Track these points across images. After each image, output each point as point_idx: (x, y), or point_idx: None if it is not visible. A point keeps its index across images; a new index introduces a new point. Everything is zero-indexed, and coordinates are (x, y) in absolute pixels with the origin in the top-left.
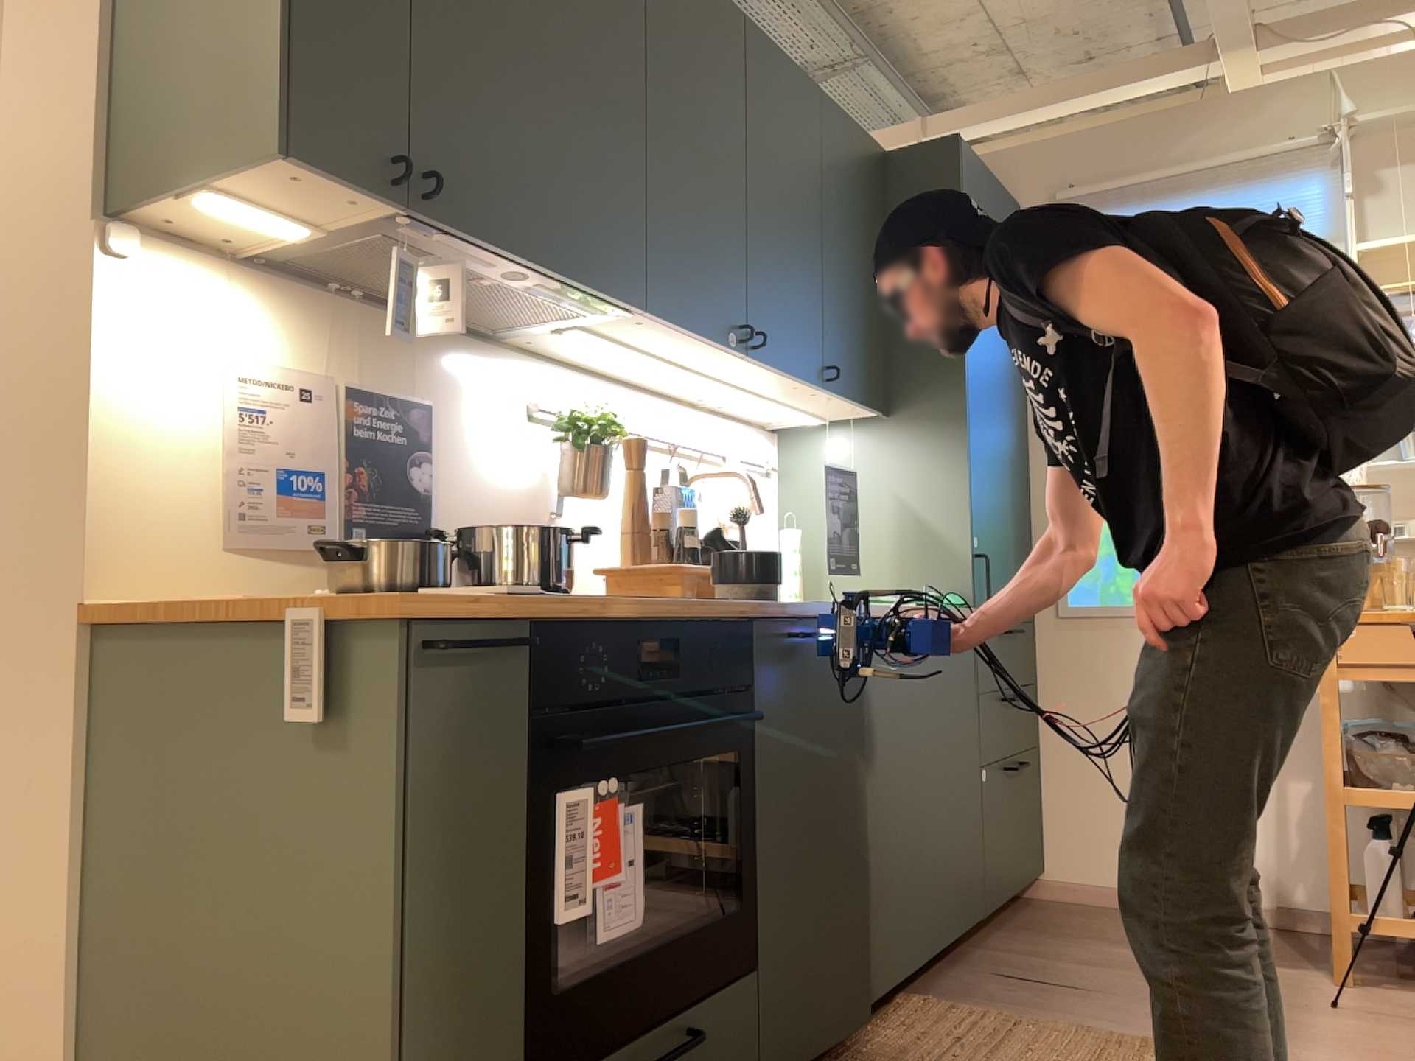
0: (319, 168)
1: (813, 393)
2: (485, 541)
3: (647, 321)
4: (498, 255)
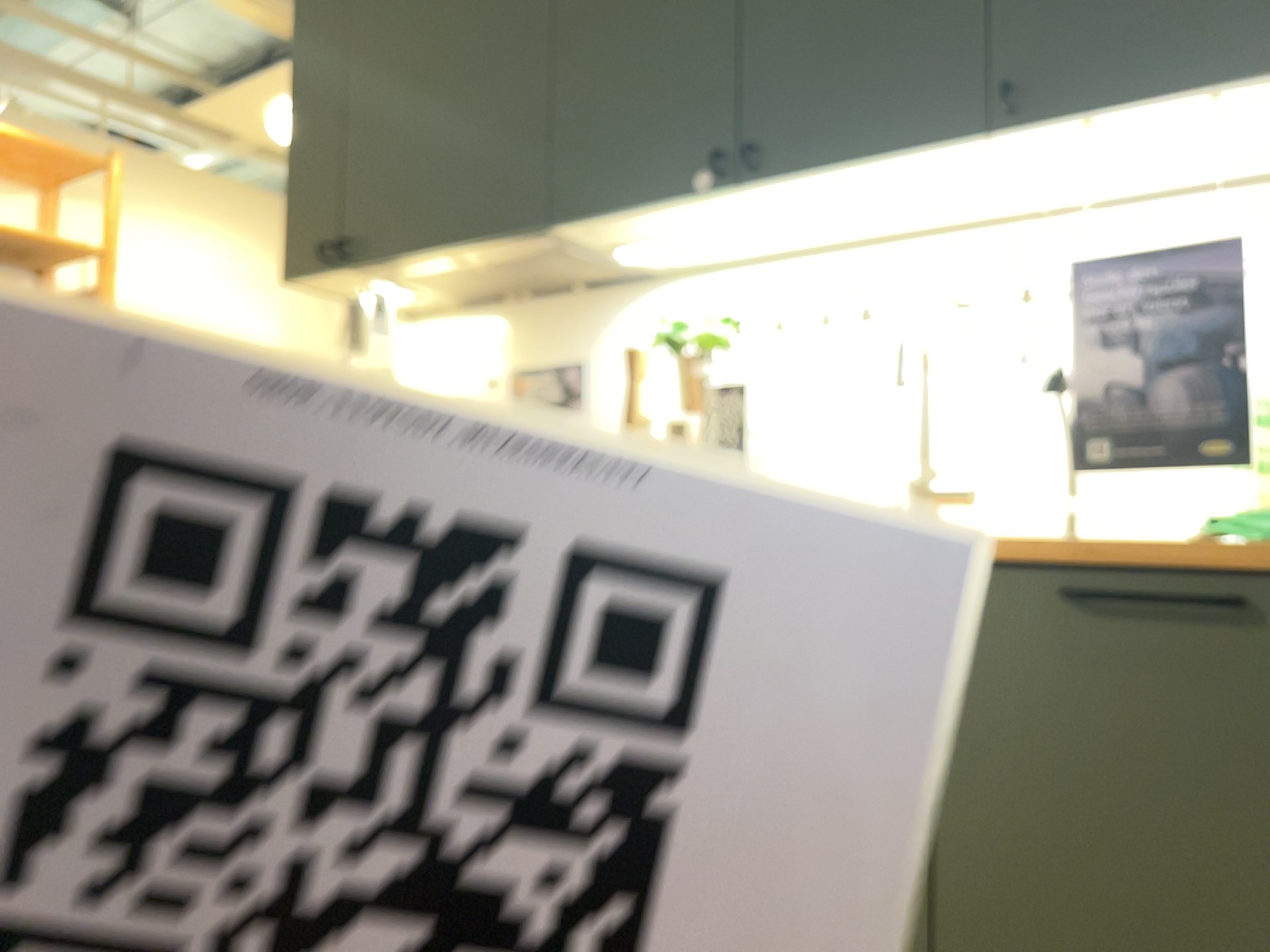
0: (304, 278)
1: (1051, 140)
2: None
3: (594, 227)
4: (417, 261)
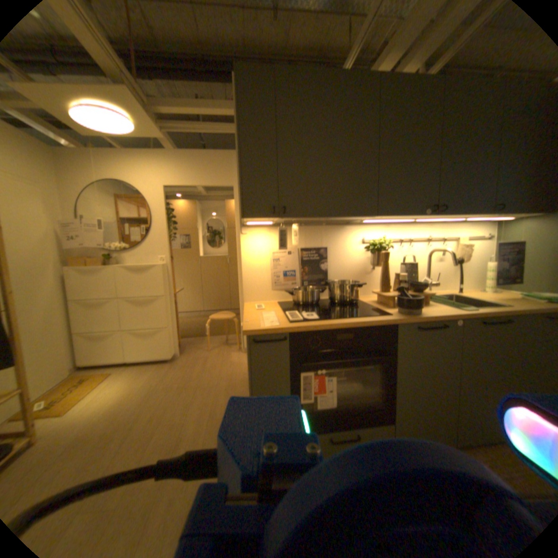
0: (253, 216)
1: (493, 214)
2: (331, 286)
3: (384, 216)
4: (314, 217)
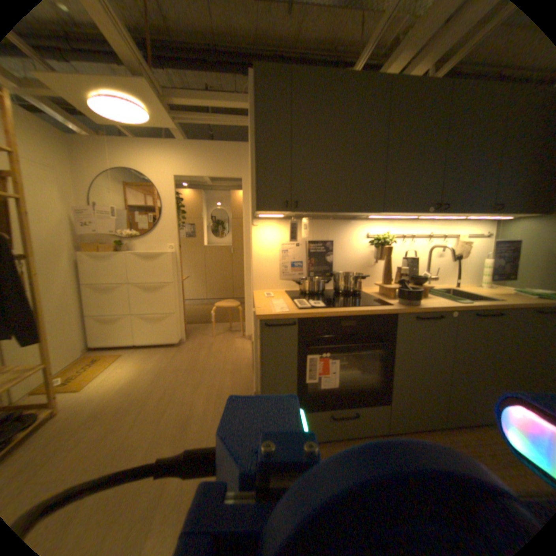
0: (267, 209)
1: (493, 214)
2: (337, 277)
3: (389, 212)
4: (324, 212)
